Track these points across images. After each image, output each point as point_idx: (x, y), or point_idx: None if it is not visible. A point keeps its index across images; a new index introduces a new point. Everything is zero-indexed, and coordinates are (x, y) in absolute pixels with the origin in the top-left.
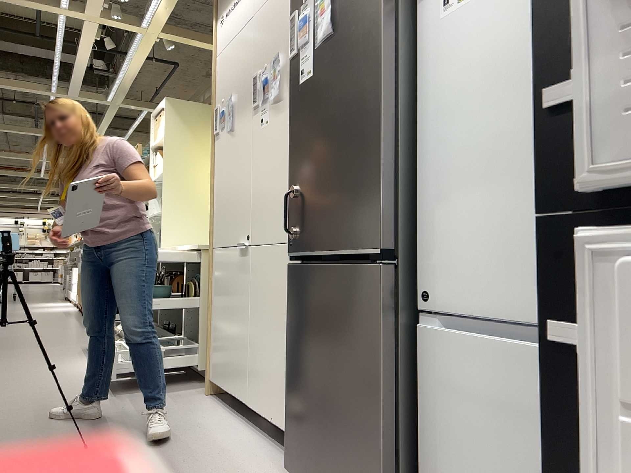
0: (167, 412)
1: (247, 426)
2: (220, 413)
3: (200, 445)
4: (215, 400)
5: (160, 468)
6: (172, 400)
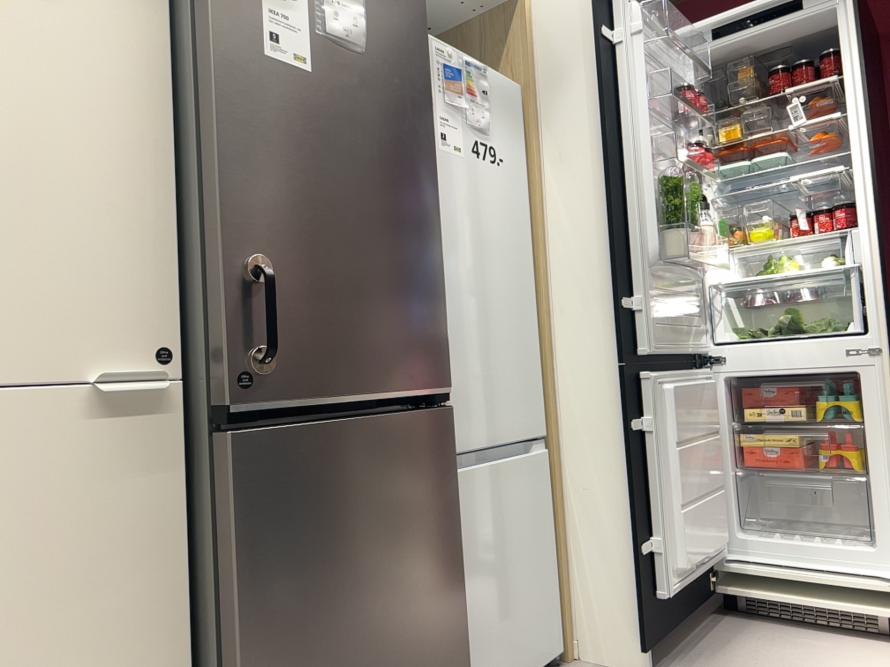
0: None
1: None
2: None
3: None
4: None
5: None
6: None
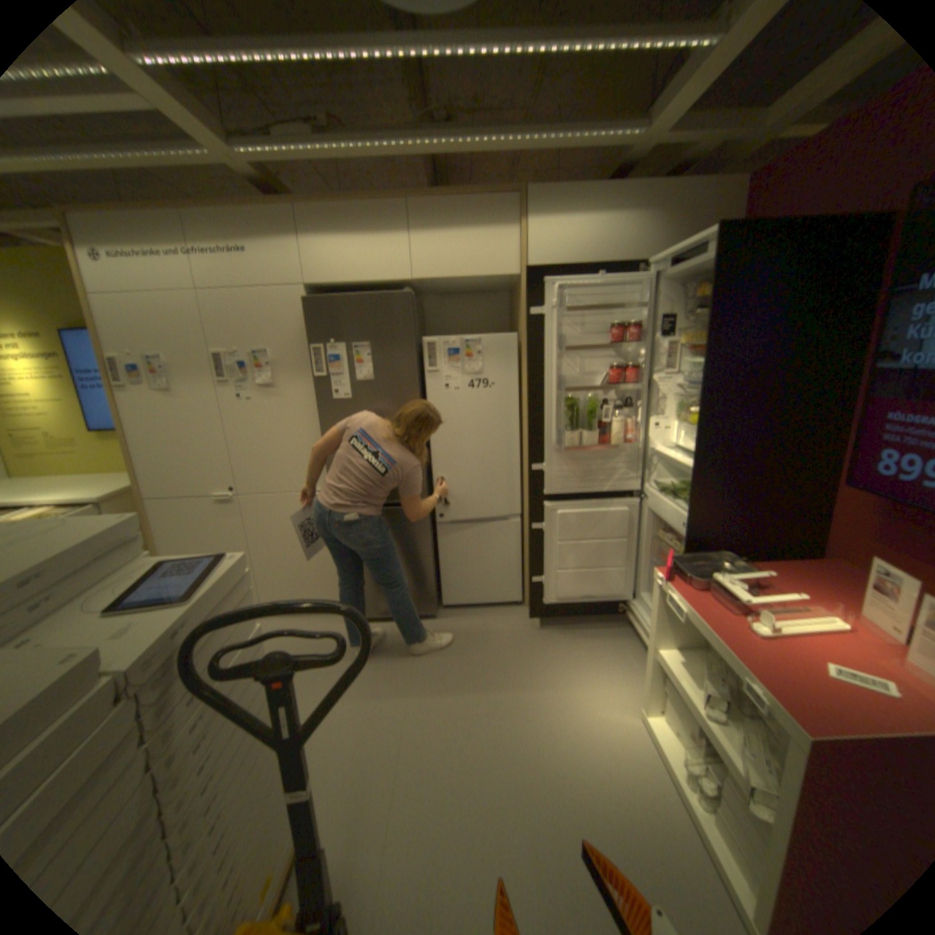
0: None
1: None
2: None
3: None
4: None
5: None
6: None
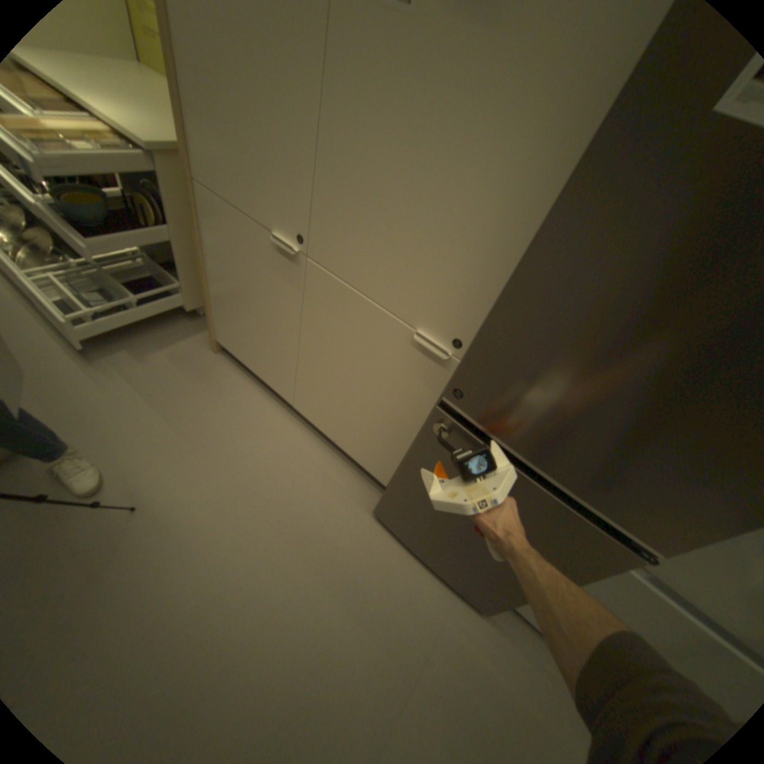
0: (188, 398)
1: (293, 416)
2: (252, 393)
3: (265, 466)
4: (231, 362)
5: (247, 524)
6: (179, 367)
